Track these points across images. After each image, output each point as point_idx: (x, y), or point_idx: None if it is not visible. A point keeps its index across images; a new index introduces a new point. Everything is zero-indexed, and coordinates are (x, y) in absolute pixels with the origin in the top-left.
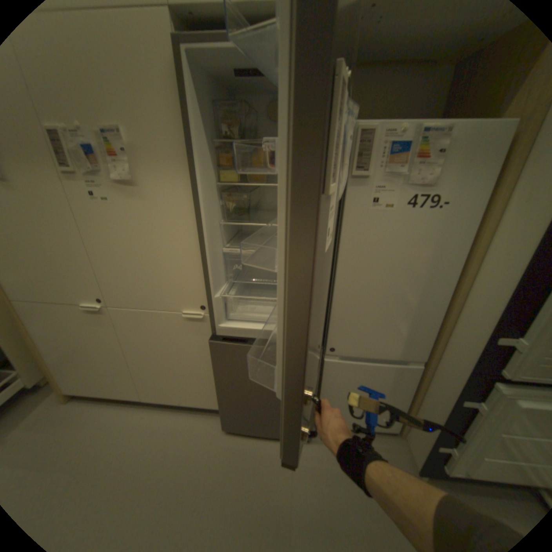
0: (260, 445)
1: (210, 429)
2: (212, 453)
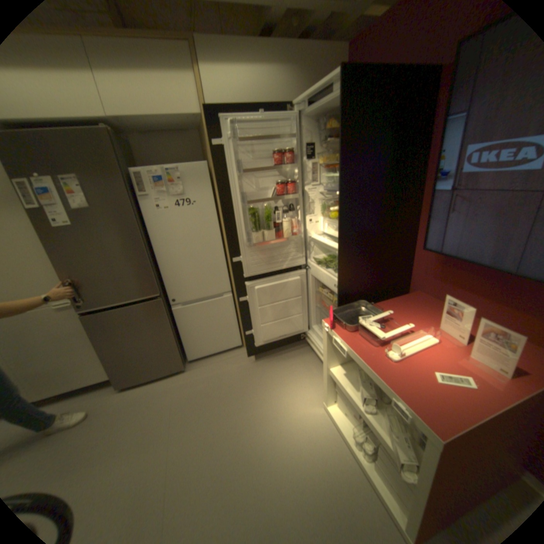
0: (147, 387)
1: (104, 395)
2: (108, 406)
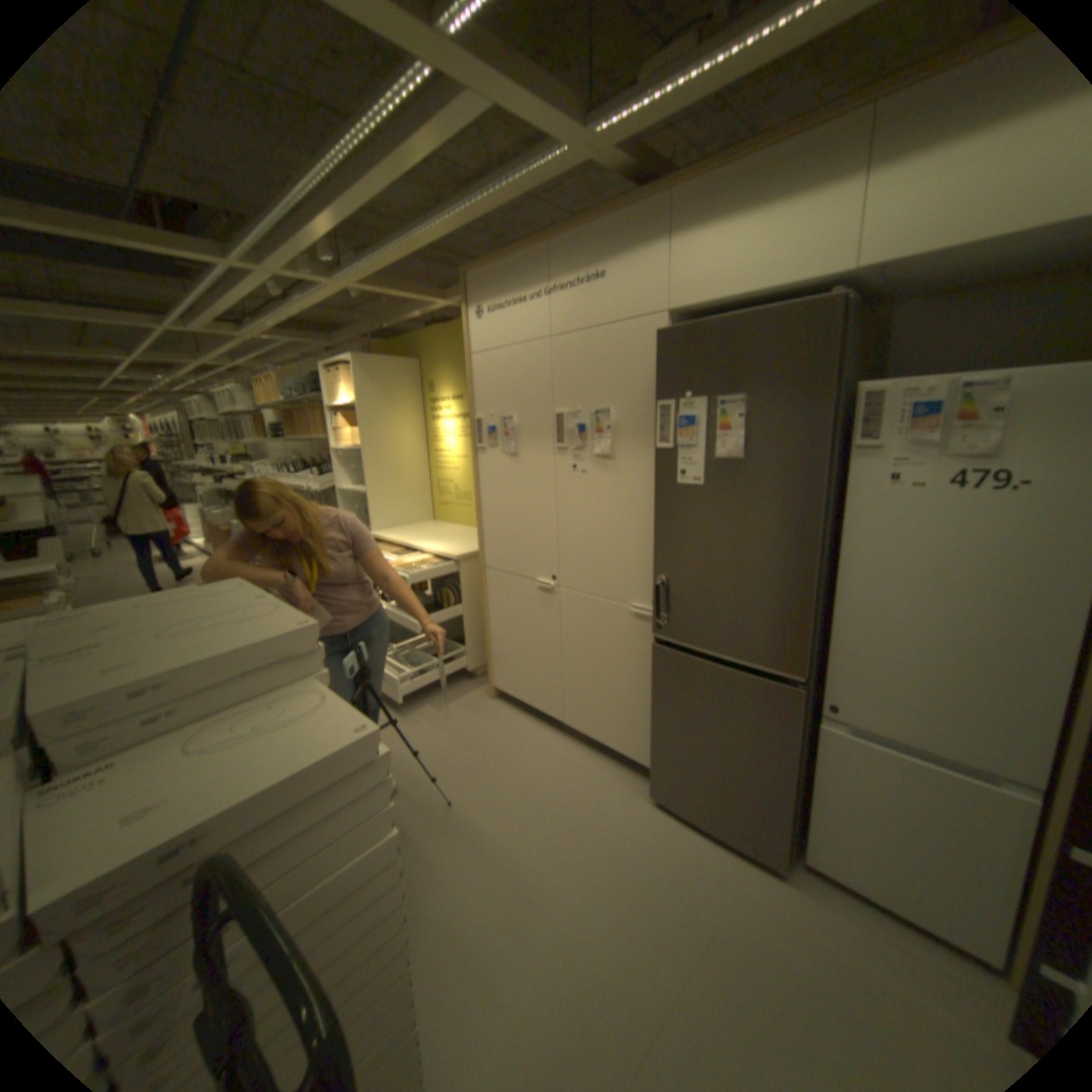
0: (701, 844)
1: (636, 793)
2: (630, 817)
